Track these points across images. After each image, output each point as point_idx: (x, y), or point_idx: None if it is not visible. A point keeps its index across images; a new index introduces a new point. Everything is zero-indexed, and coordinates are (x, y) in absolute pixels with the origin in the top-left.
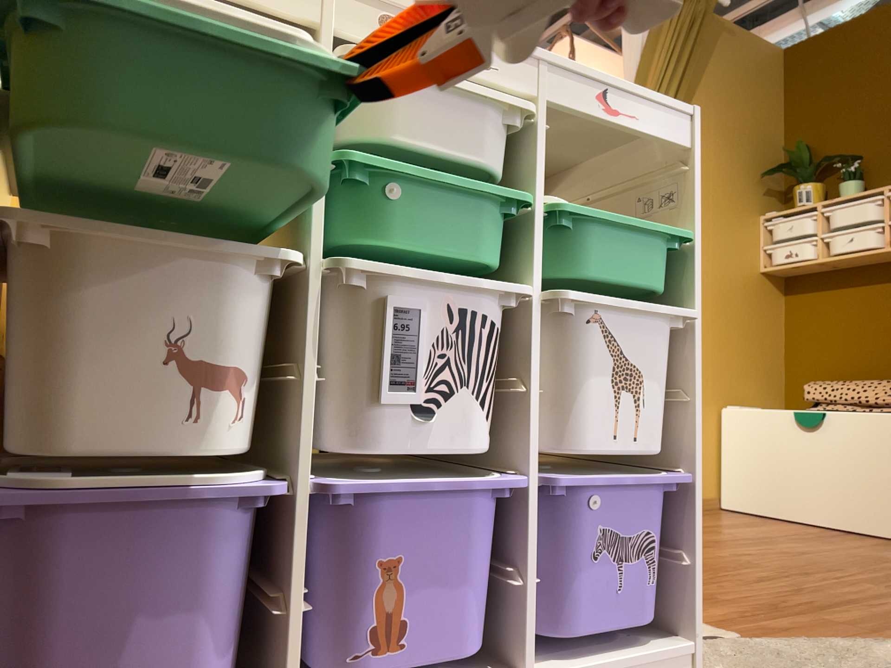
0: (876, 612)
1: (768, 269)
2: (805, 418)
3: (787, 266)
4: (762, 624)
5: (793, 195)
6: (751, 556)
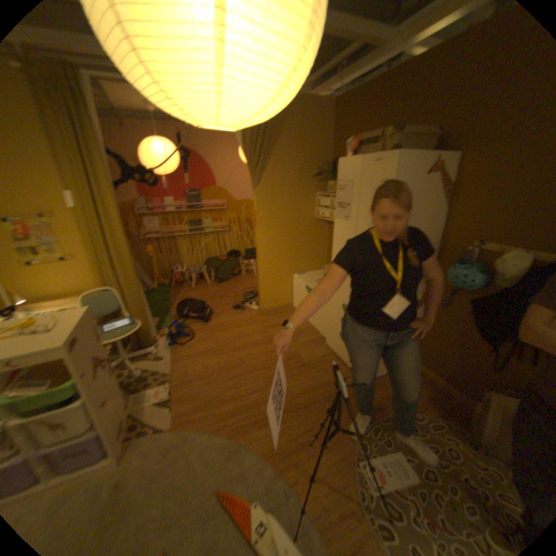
0: (233, 412)
1: (318, 218)
2: (307, 291)
3: (323, 219)
4: (186, 423)
5: (328, 185)
6: (249, 360)
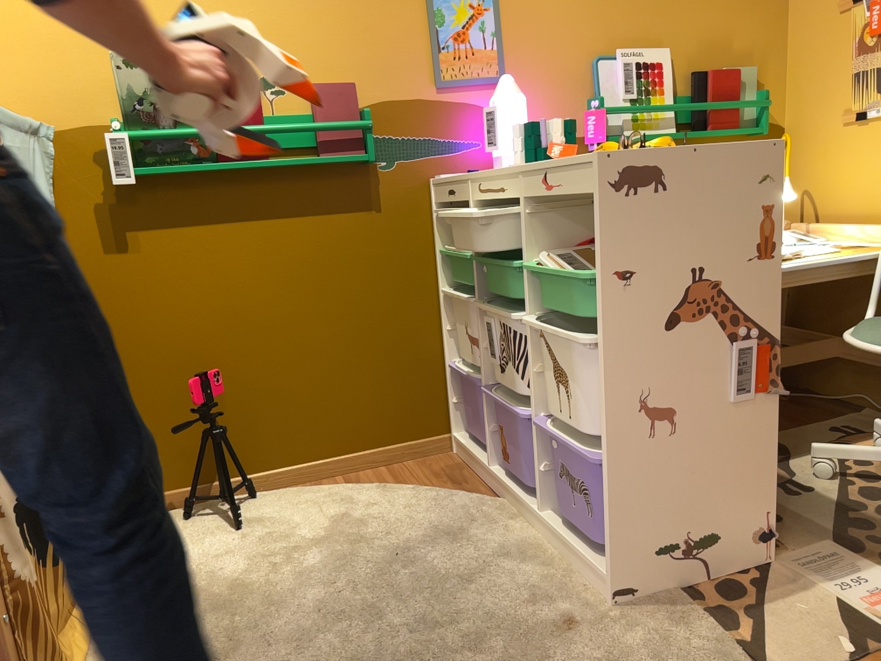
0: None
1: None
2: None
3: None
4: None
5: None
6: None
